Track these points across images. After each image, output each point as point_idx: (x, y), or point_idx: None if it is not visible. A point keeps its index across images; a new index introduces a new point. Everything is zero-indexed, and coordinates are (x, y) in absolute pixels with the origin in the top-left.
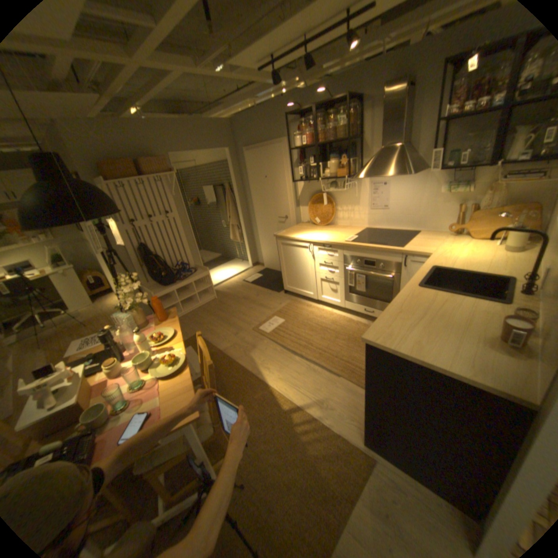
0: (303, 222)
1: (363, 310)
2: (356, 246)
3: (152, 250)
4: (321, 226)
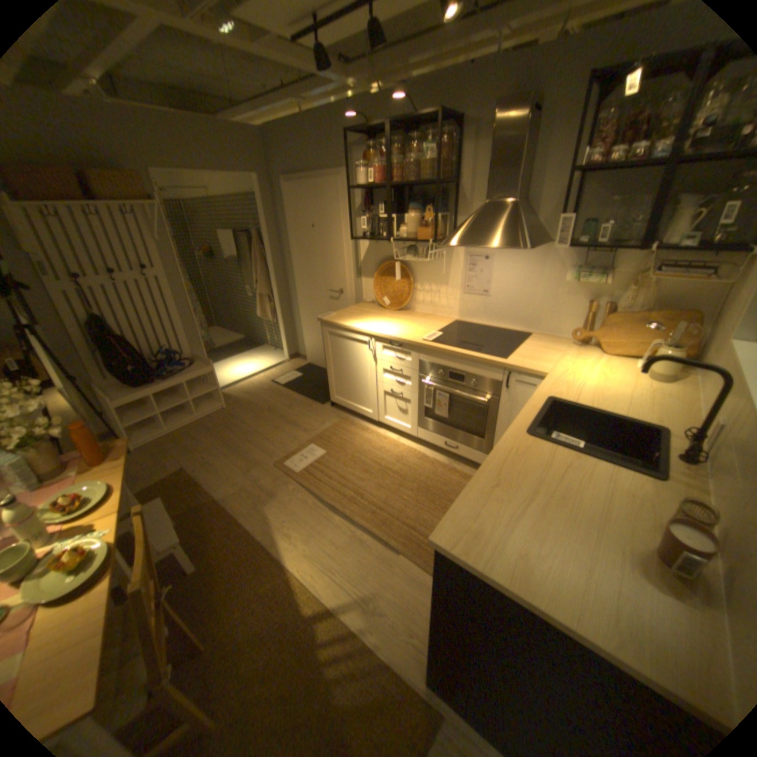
0: (365, 301)
1: (443, 444)
2: (439, 350)
3: (115, 328)
4: (392, 311)
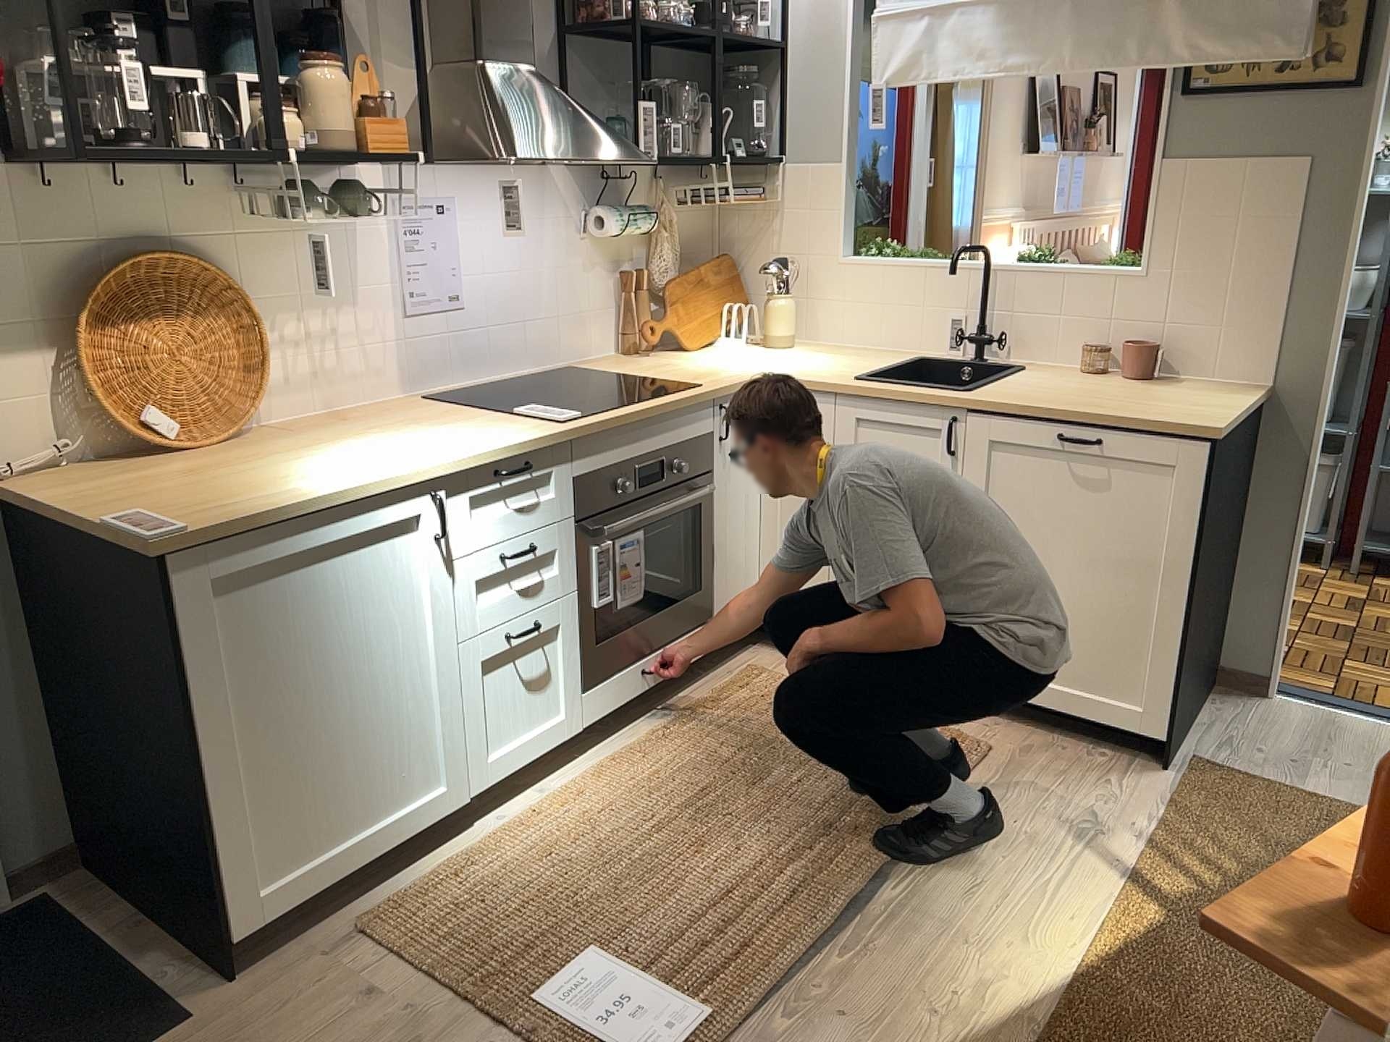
0: (16, 470)
1: (641, 681)
2: (621, 420)
3: None
4: (226, 445)
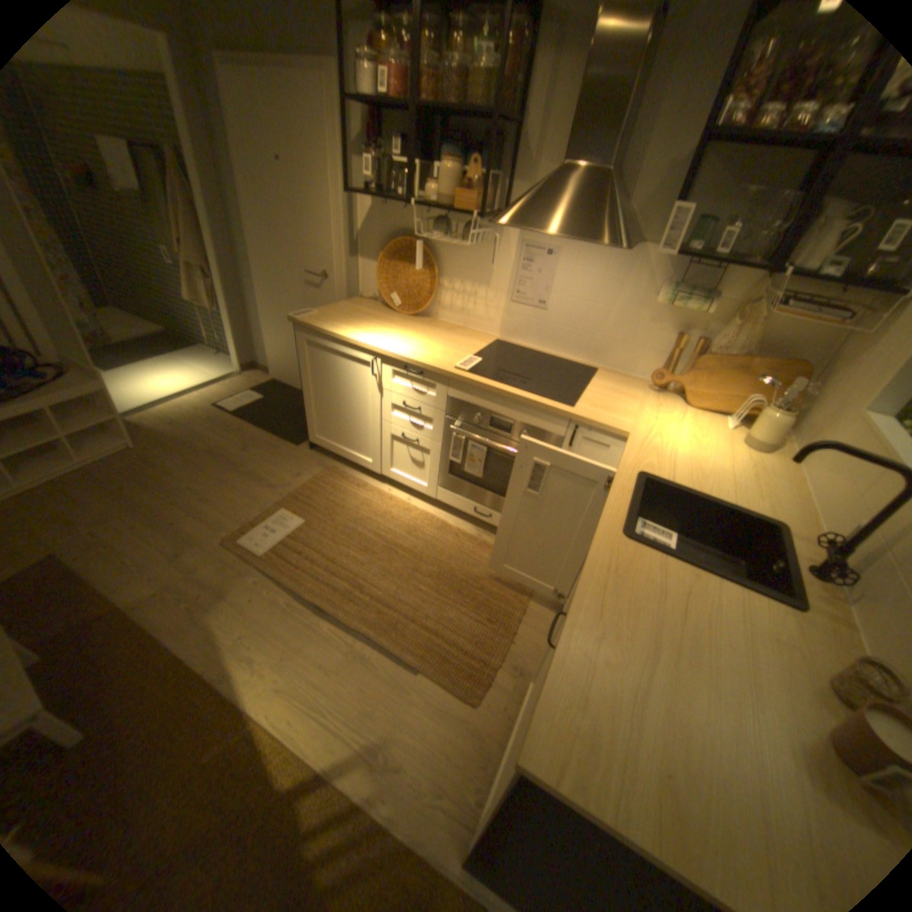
0: (364, 296)
1: (472, 509)
2: (480, 386)
3: None
4: (405, 316)
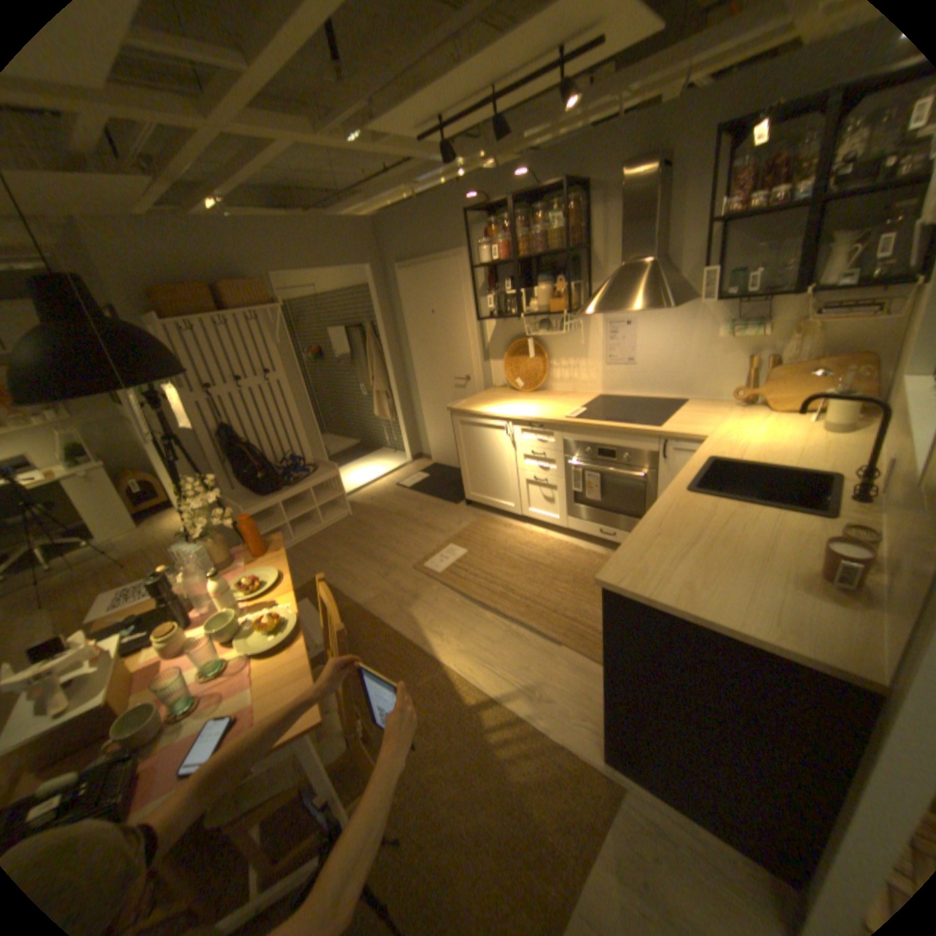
0: (495, 386)
1: (598, 532)
2: (584, 426)
3: (242, 436)
4: (526, 393)
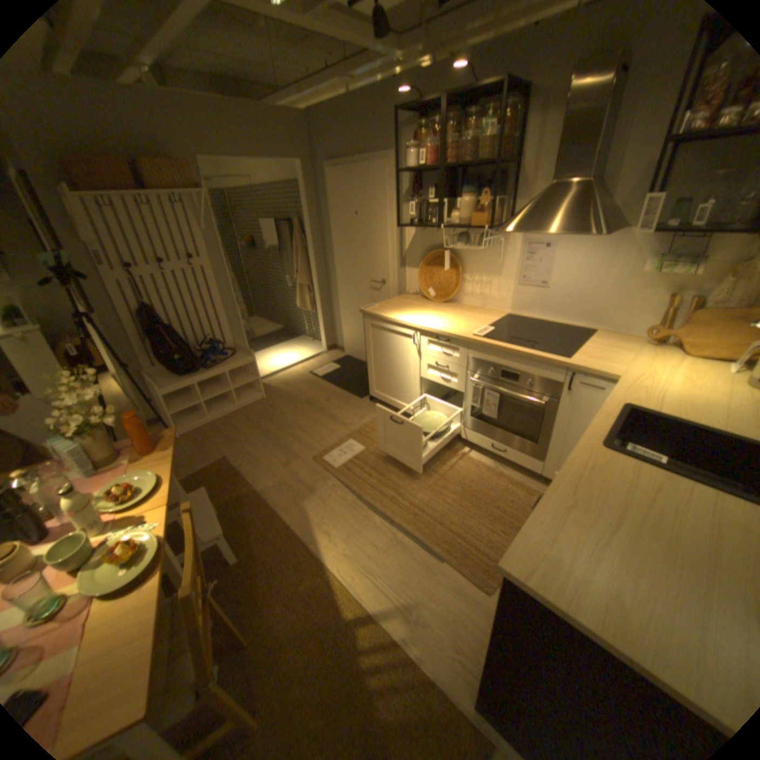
0: (408, 292)
1: (489, 446)
2: (491, 346)
3: (163, 317)
4: (437, 303)
